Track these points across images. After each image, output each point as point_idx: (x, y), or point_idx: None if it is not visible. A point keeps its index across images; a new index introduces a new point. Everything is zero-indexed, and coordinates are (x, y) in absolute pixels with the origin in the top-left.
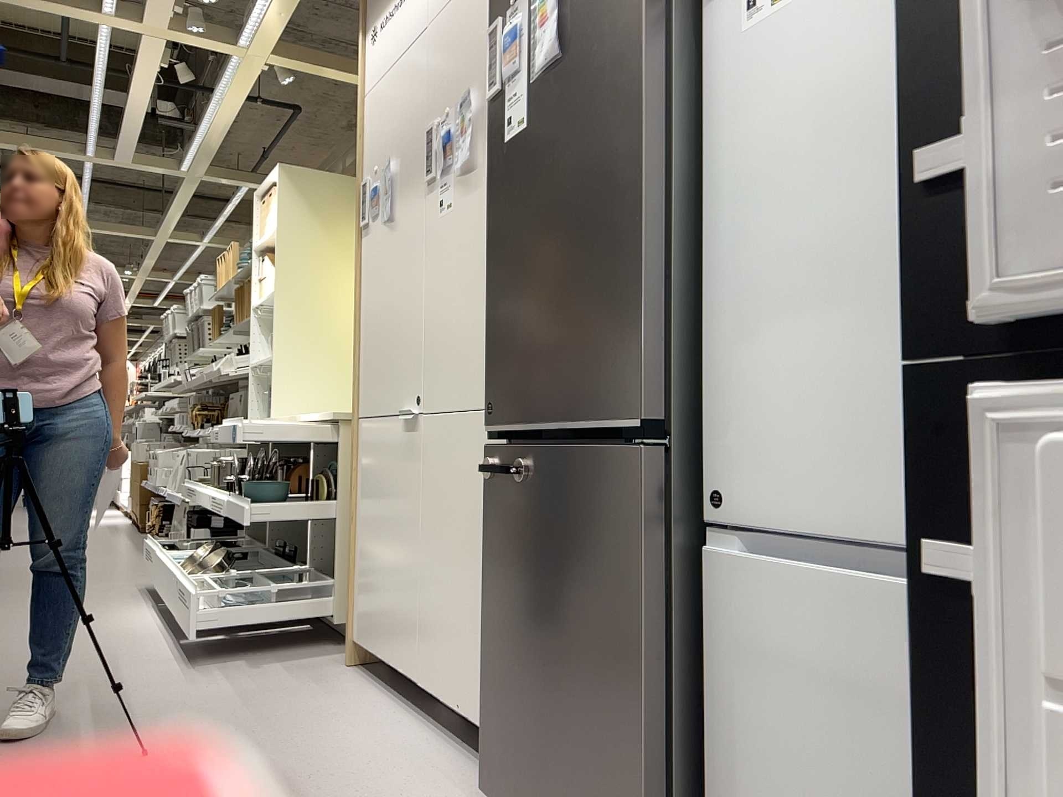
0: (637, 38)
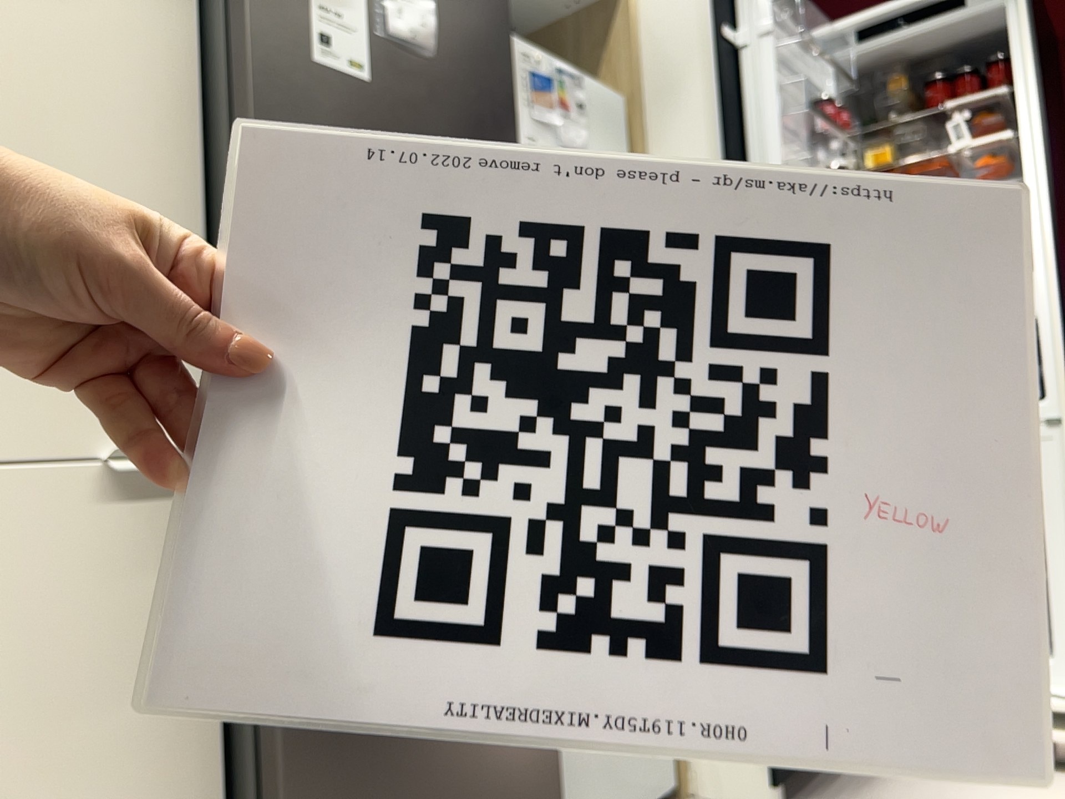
0: (512, 126)
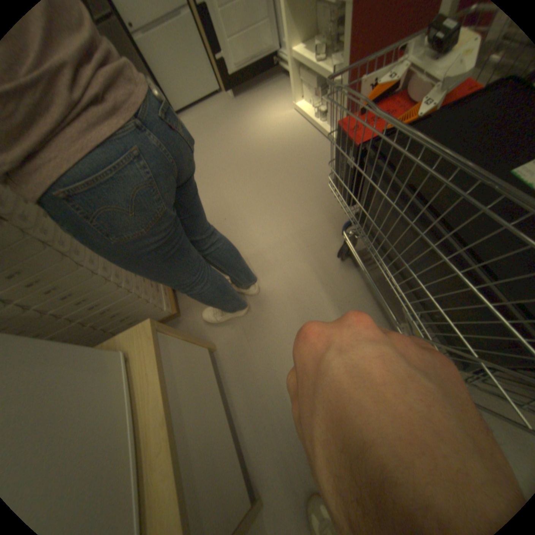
0: None
